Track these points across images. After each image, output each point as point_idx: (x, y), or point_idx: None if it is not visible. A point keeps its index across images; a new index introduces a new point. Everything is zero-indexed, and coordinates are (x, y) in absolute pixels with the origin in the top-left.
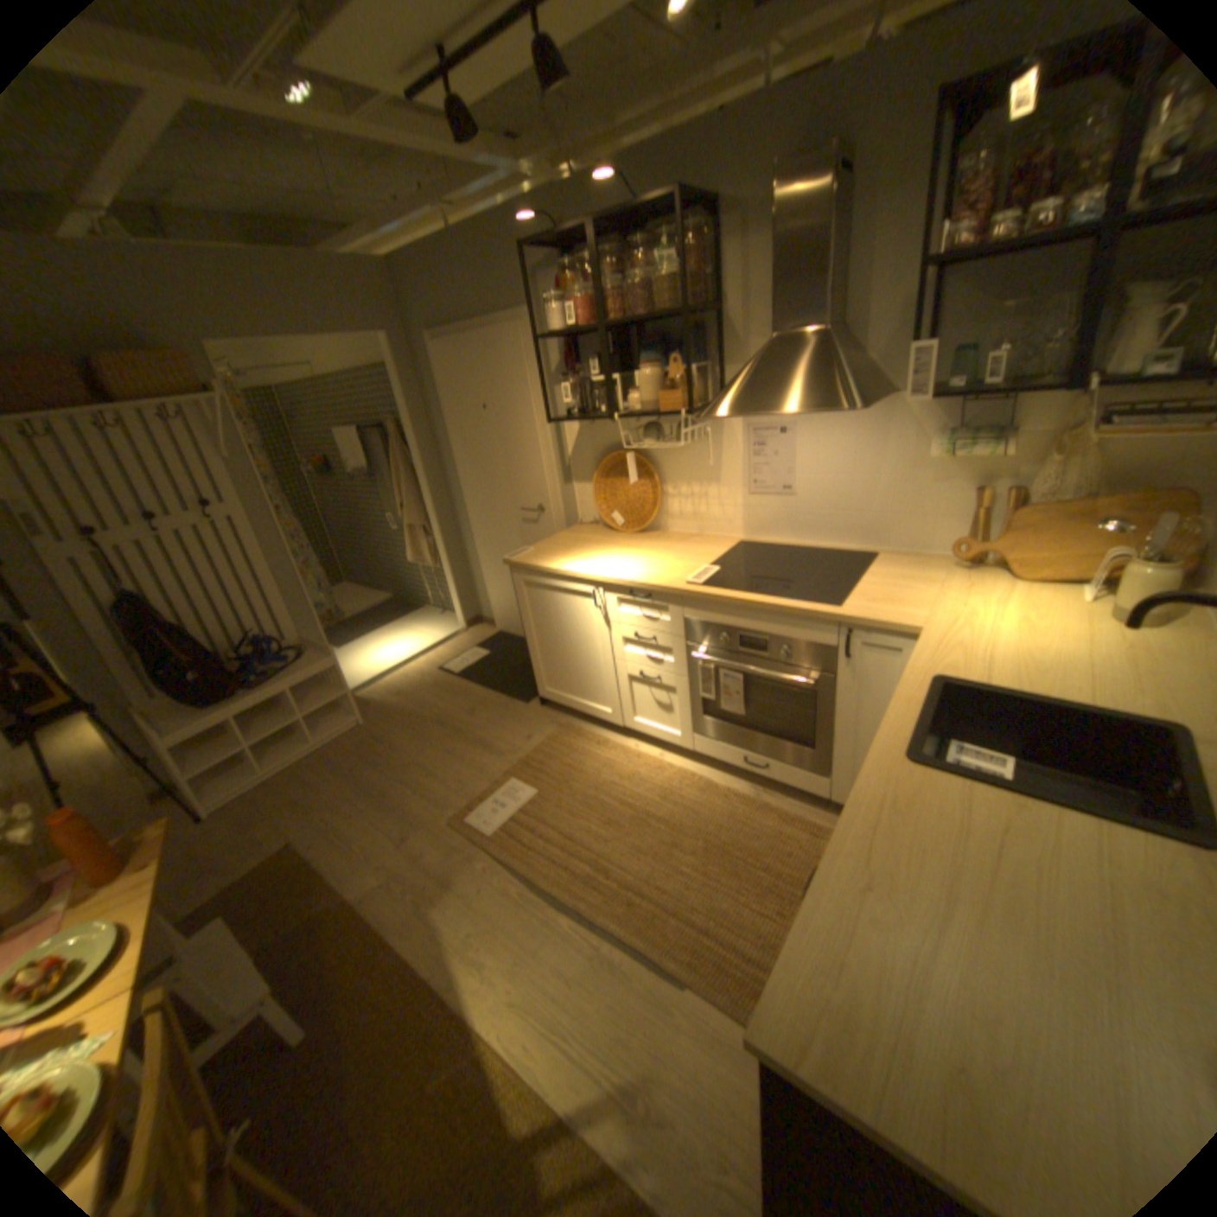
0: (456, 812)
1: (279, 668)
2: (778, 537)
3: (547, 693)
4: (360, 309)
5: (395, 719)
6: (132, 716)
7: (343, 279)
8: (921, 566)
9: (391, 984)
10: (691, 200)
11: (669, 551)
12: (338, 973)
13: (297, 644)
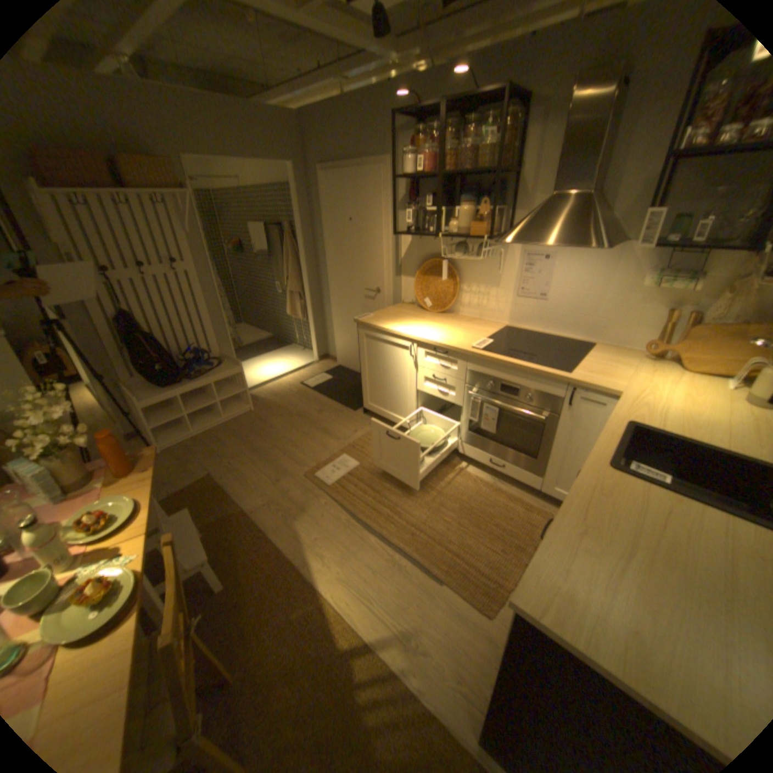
0: (309, 469)
1: (207, 369)
2: (531, 326)
3: (369, 406)
4: (276, 144)
5: (273, 409)
6: (120, 386)
7: (266, 123)
8: (623, 355)
9: (269, 560)
10: (512, 93)
11: (460, 326)
12: (238, 549)
13: (218, 356)
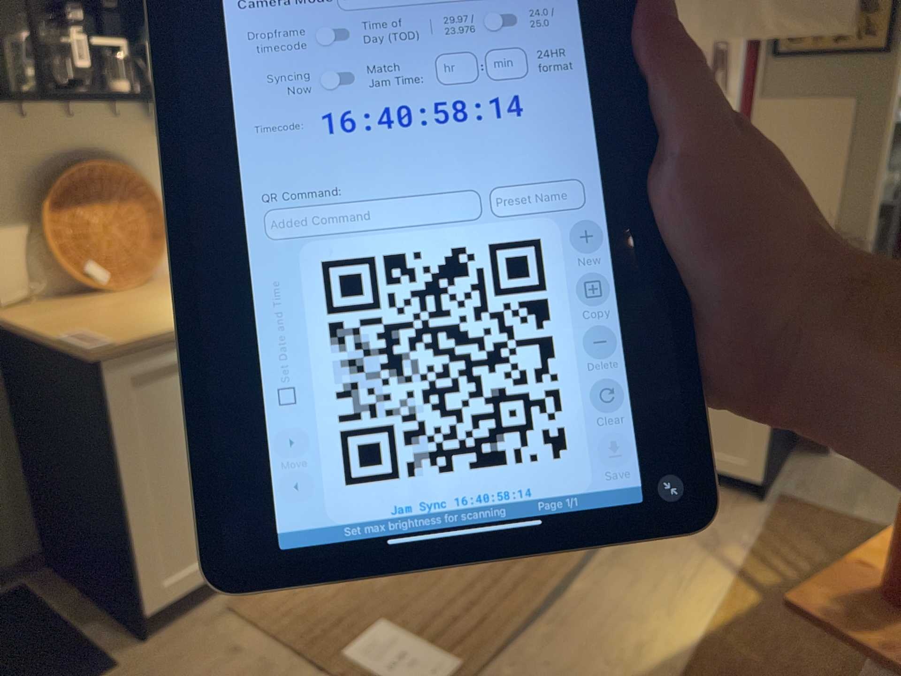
0: None
1: None
2: None
3: (168, 592)
4: None
5: None
6: None
7: None
8: None
9: None
10: None
11: None
12: None
13: None
